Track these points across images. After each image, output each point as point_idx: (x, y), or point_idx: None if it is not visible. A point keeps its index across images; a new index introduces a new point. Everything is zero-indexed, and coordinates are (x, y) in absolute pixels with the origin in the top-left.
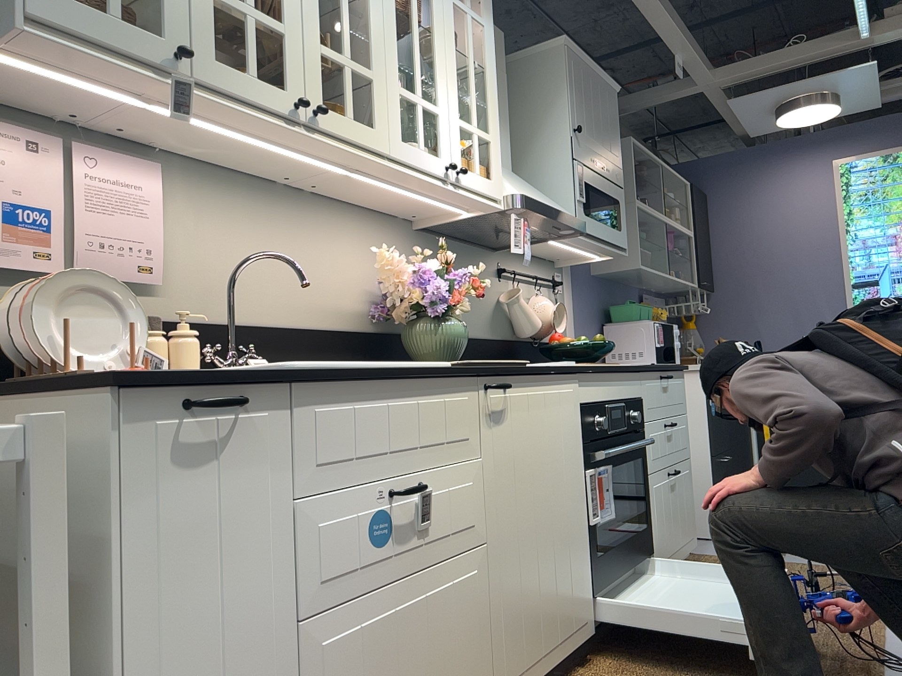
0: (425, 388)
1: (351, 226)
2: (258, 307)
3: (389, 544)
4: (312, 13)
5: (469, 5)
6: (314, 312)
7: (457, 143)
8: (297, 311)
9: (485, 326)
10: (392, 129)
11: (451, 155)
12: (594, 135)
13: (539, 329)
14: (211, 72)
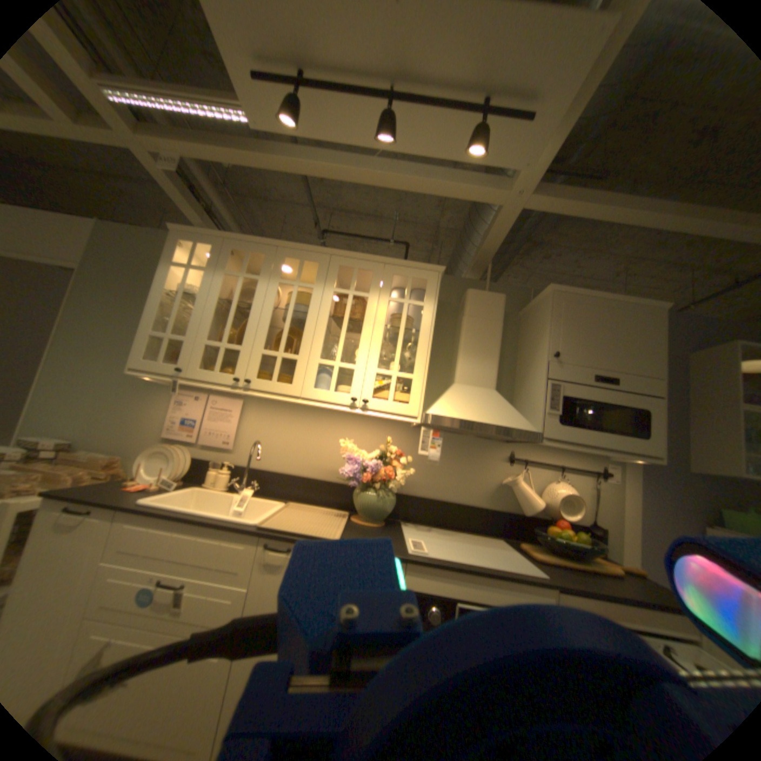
0: (205, 534)
1: (353, 425)
2: (281, 464)
3: (148, 609)
4: (260, 337)
5: (405, 297)
6: (315, 470)
7: (370, 384)
8: (304, 468)
9: (480, 498)
10: (306, 383)
11: (360, 392)
12: (594, 354)
13: (557, 512)
14: (194, 374)
